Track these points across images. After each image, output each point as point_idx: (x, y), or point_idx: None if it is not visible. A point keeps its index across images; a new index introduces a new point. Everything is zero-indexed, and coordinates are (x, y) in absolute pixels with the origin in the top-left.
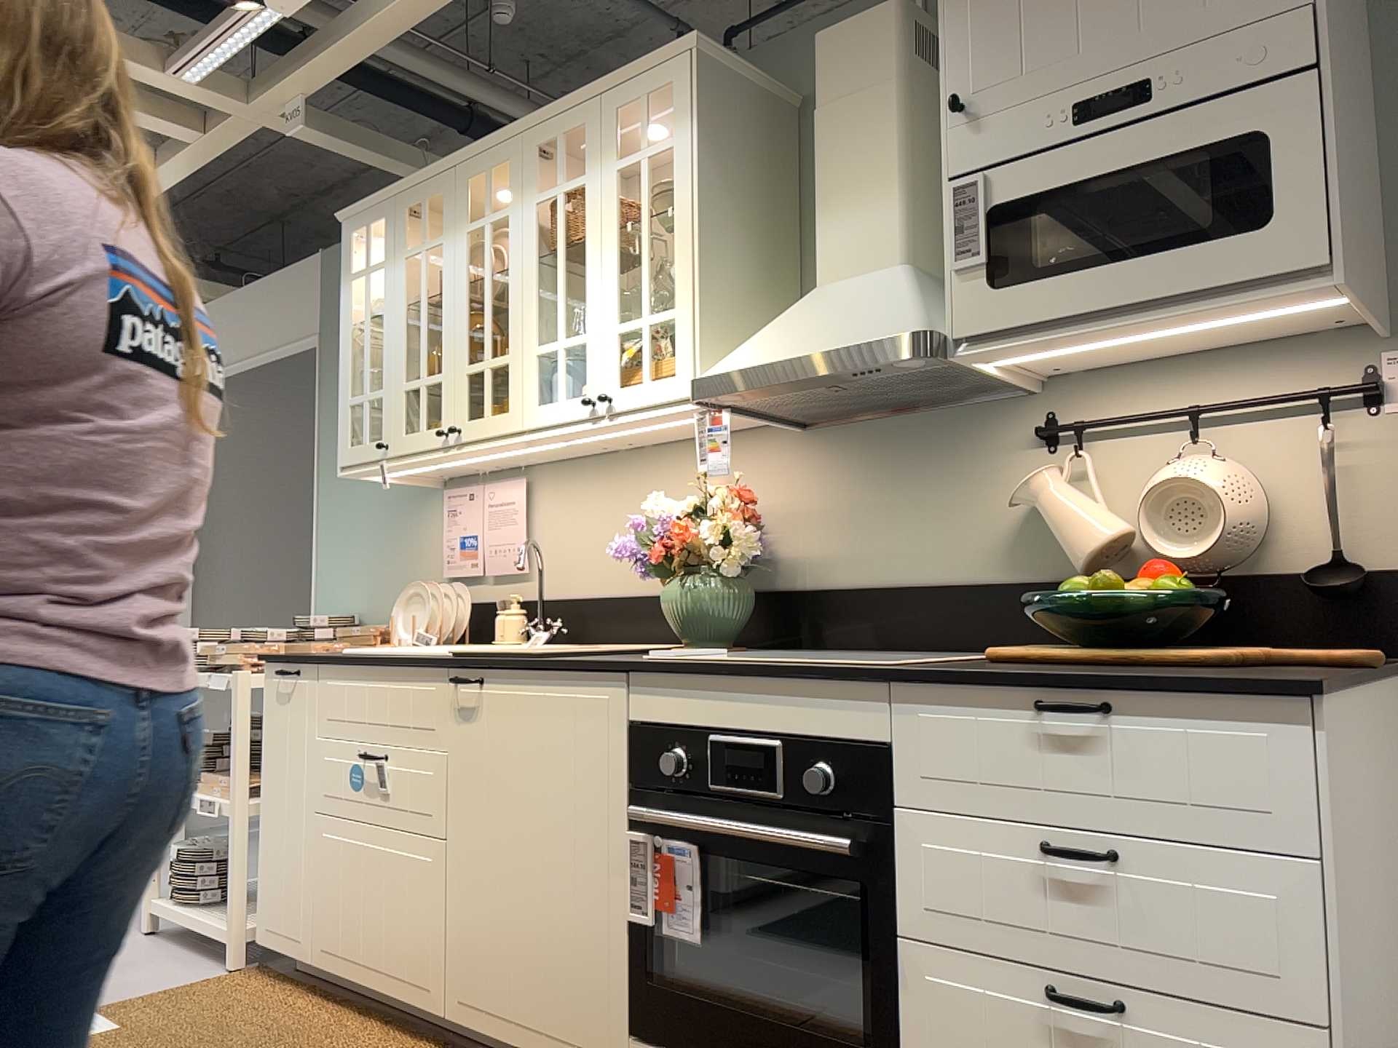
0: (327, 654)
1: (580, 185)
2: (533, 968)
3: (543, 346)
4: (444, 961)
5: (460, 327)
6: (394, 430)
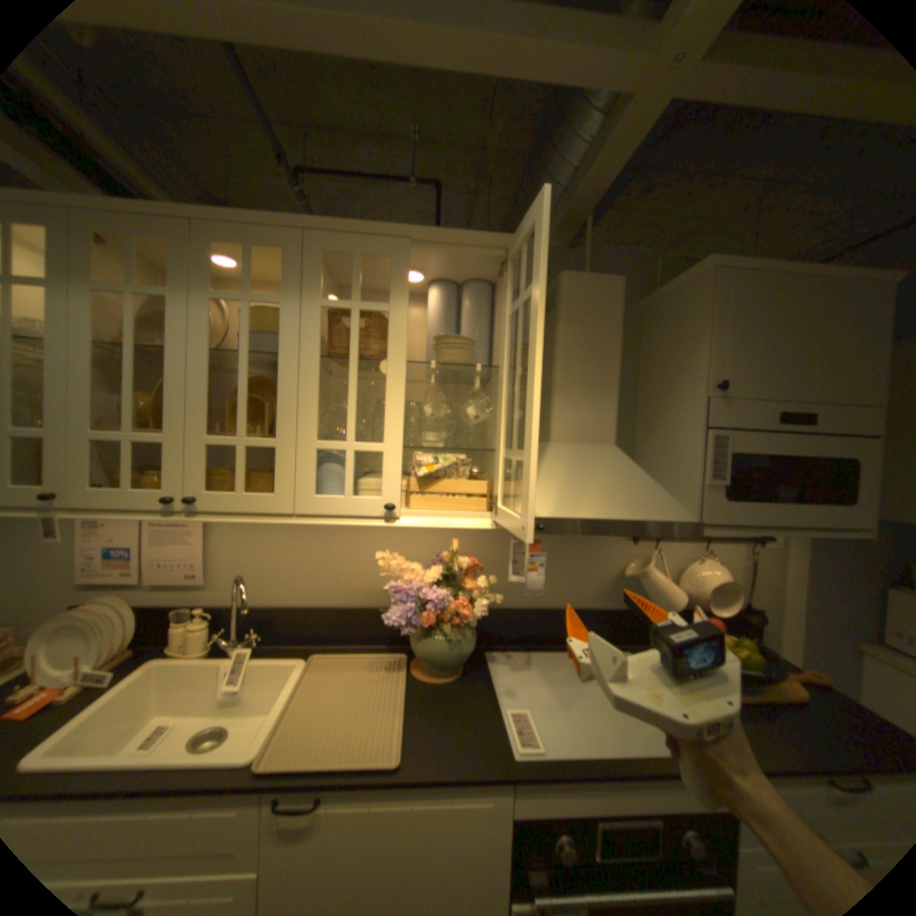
0: None
1: (382, 309)
2: None
3: (327, 443)
4: None
5: (197, 393)
6: (70, 480)
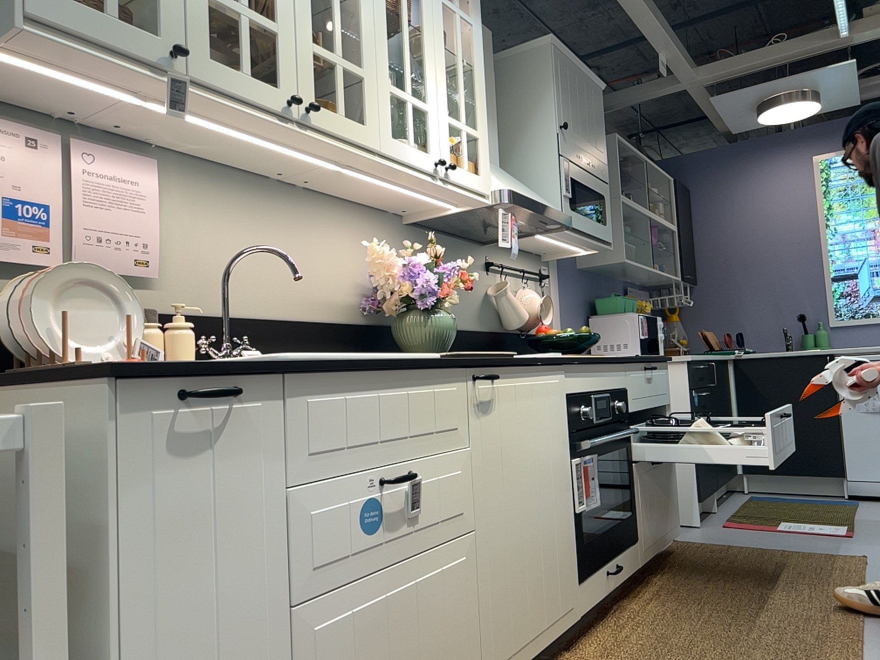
0: (267, 361)
1: None
2: (538, 586)
3: (396, 89)
4: (480, 646)
5: None
6: (190, 40)
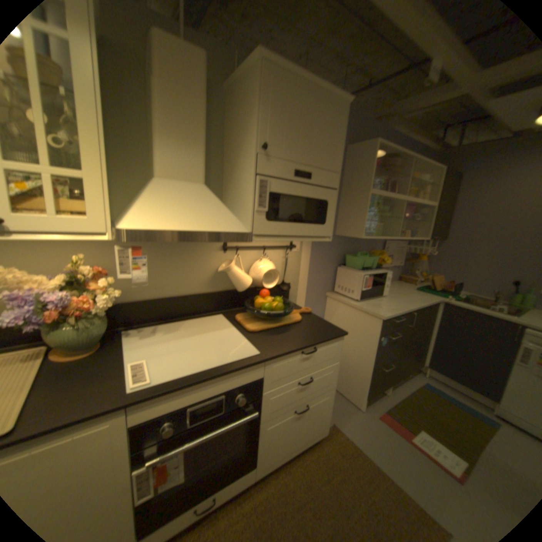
0: None
1: None
2: None
3: None
4: None
5: None
6: None
